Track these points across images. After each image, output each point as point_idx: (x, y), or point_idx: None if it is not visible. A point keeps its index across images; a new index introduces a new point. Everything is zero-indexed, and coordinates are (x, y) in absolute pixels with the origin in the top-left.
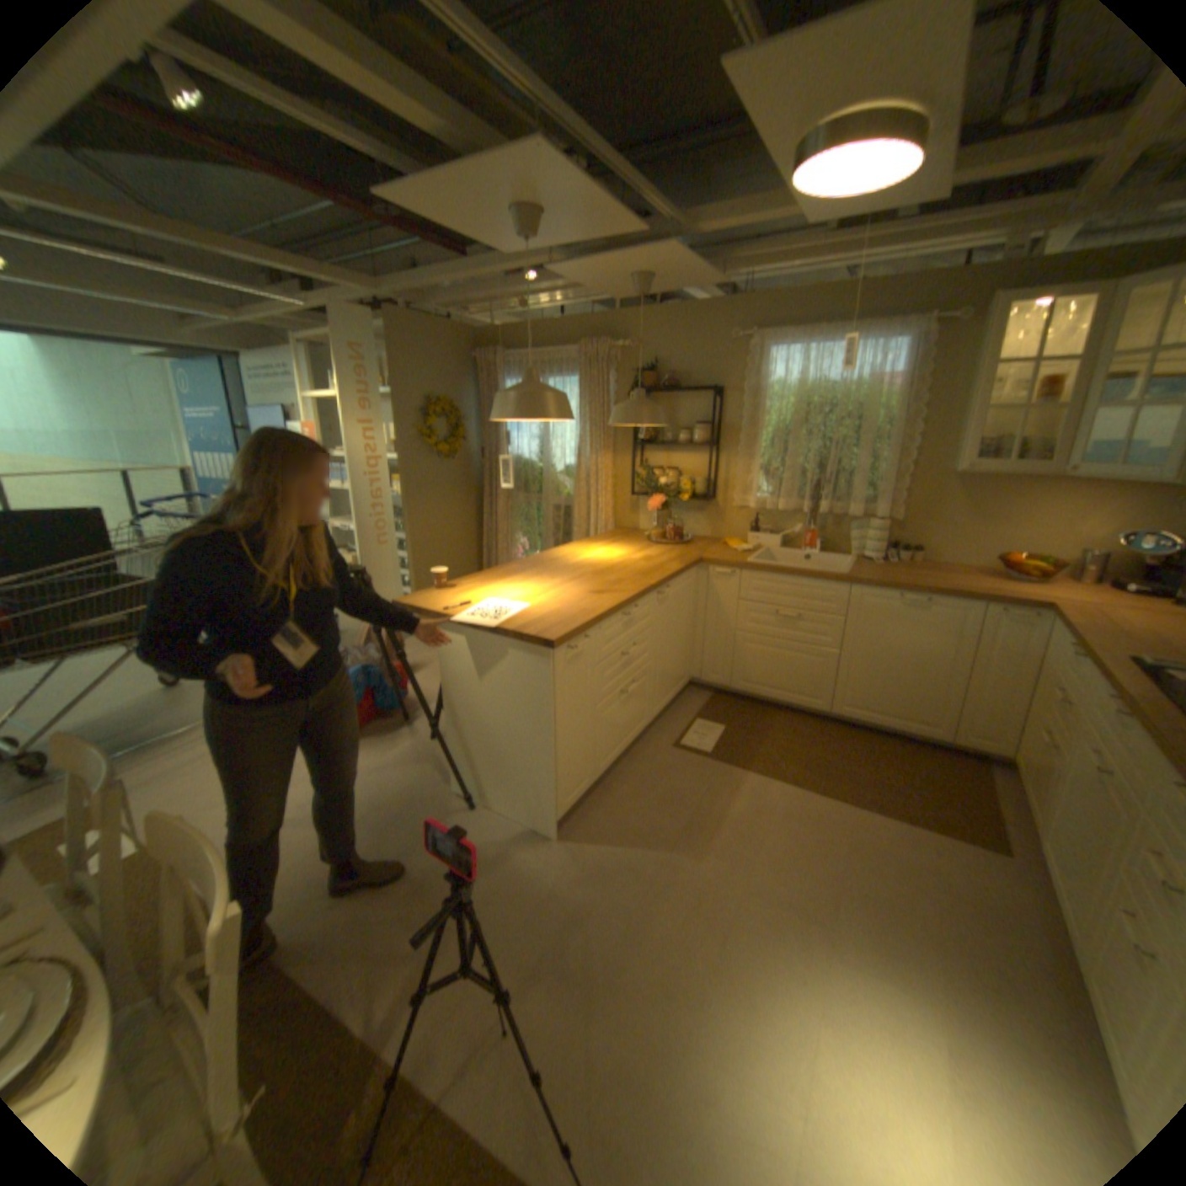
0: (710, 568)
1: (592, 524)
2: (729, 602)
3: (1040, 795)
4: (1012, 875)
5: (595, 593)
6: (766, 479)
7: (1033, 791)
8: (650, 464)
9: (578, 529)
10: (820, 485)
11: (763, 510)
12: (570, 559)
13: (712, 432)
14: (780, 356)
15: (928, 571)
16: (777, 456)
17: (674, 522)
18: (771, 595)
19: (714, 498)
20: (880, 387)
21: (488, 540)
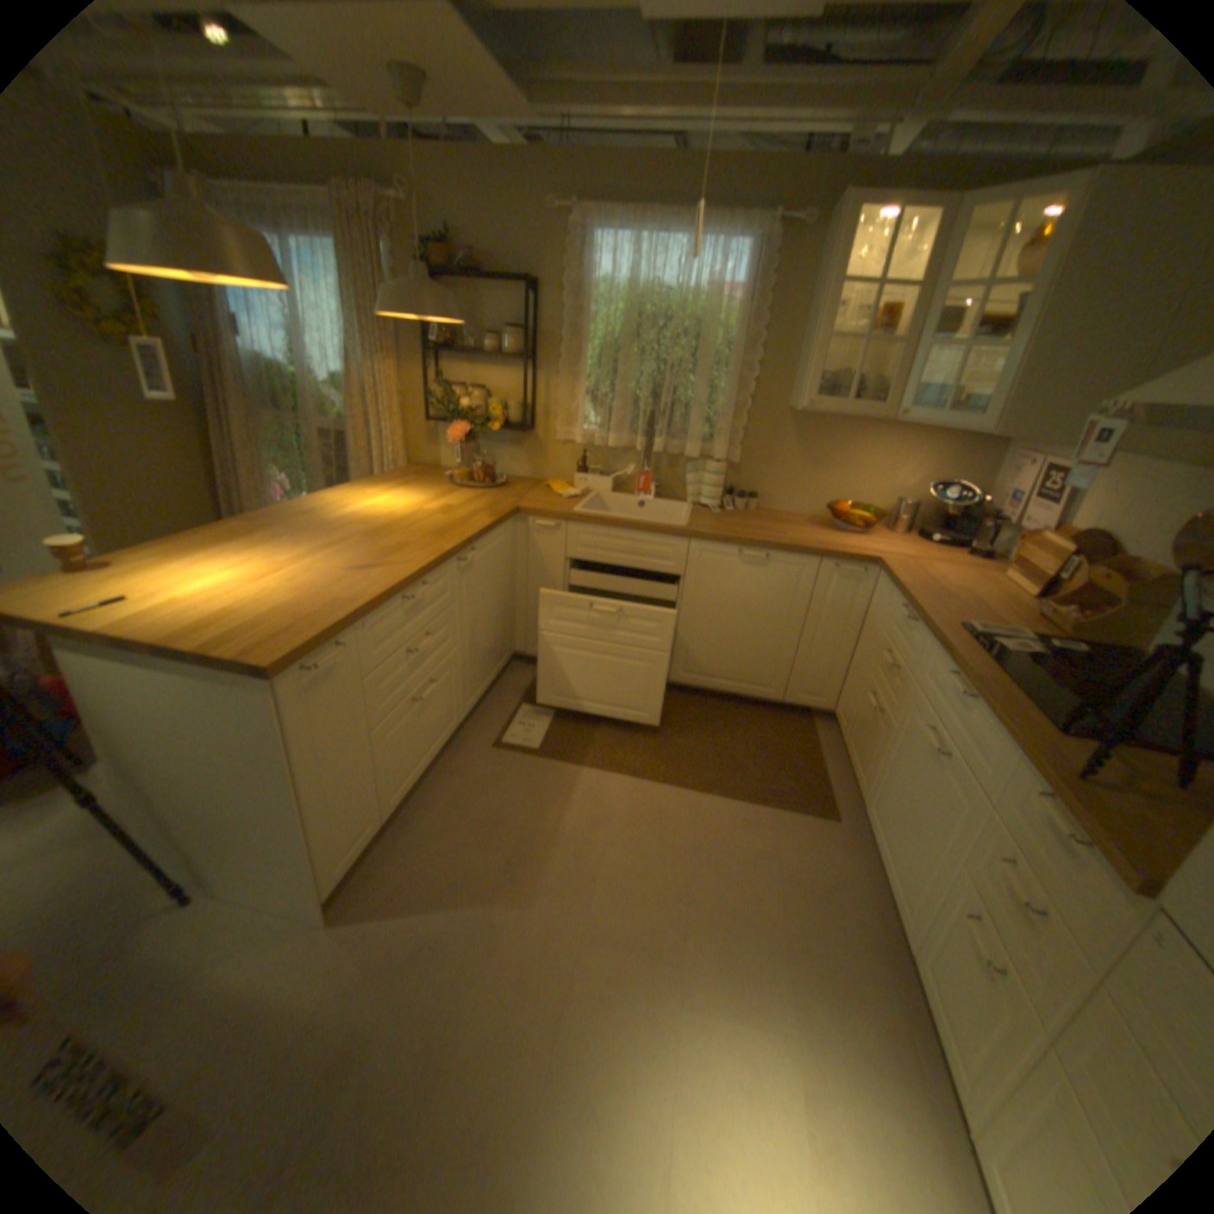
0: (530, 520)
1: (375, 458)
2: (554, 561)
3: (864, 755)
4: (841, 842)
5: (361, 568)
6: (593, 408)
7: (856, 749)
8: (448, 379)
9: (356, 464)
10: (654, 418)
11: (591, 446)
12: (332, 512)
13: (525, 340)
14: (606, 245)
15: (763, 521)
16: (606, 379)
17: (485, 458)
18: (603, 552)
19: (533, 429)
20: (720, 299)
21: (223, 477)
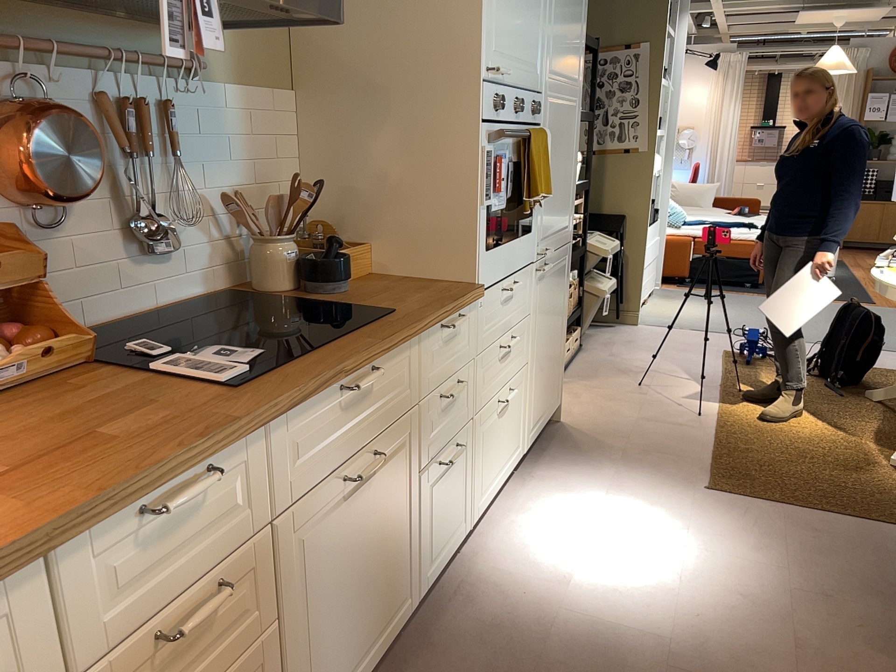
0: None
1: None
2: None
3: None
4: None
5: None
6: None
7: None
8: None
9: None
10: None
11: None
12: None
13: None
14: None
15: None
16: None
17: None
18: None
19: None
20: None
21: None
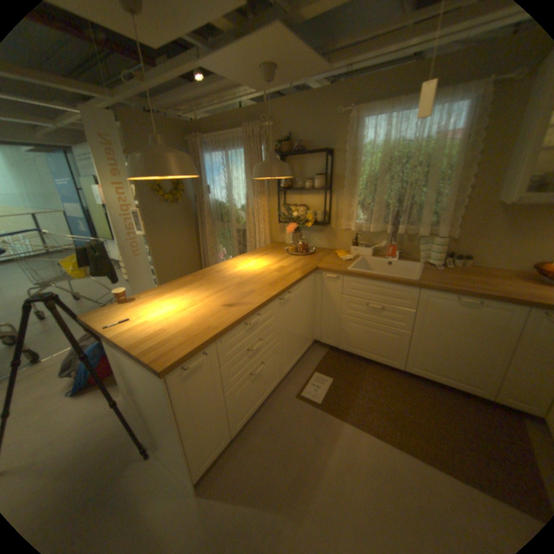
0: (323, 273)
1: (257, 240)
2: (336, 295)
3: None
4: None
5: (228, 305)
6: (362, 210)
7: None
8: (289, 202)
9: (249, 243)
10: (398, 213)
11: (360, 230)
12: (229, 270)
13: (325, 180)
14: (371, 123)
15: (477, 275)
16: (369, 195)
17: (305, 238)
18: (364, 292)
19: (329, 223)
20: (445, 140)
21: (203, 249)
